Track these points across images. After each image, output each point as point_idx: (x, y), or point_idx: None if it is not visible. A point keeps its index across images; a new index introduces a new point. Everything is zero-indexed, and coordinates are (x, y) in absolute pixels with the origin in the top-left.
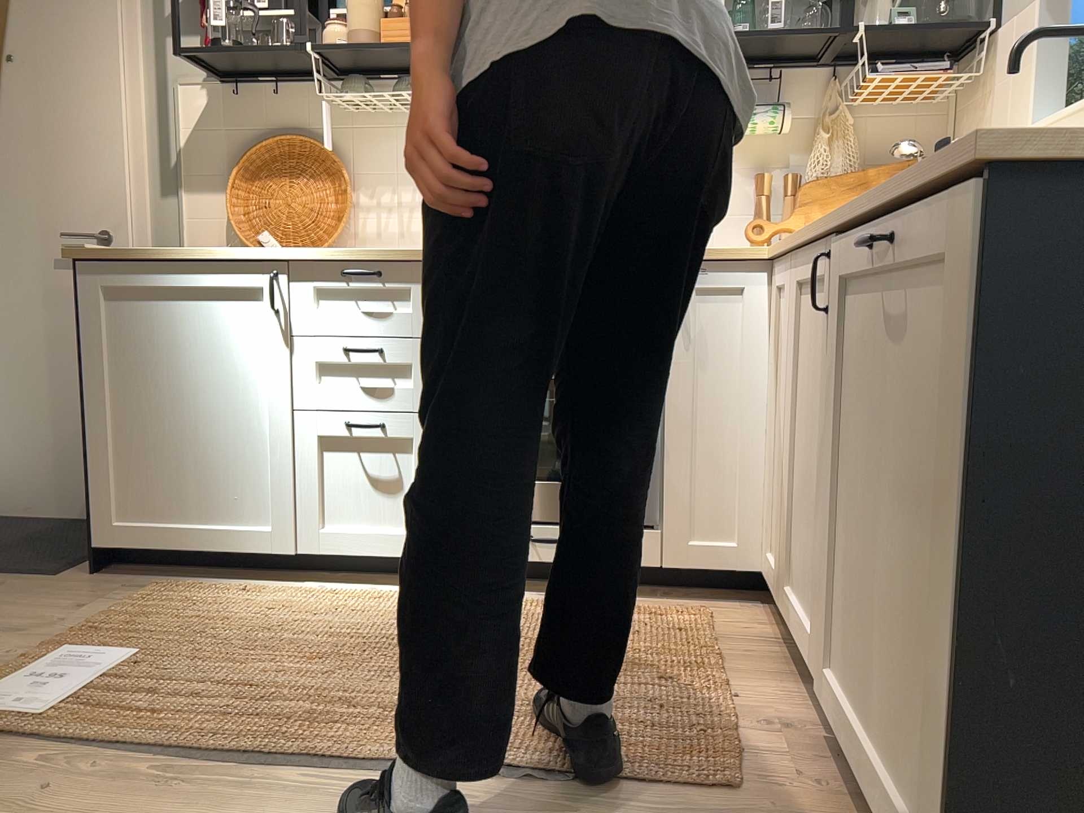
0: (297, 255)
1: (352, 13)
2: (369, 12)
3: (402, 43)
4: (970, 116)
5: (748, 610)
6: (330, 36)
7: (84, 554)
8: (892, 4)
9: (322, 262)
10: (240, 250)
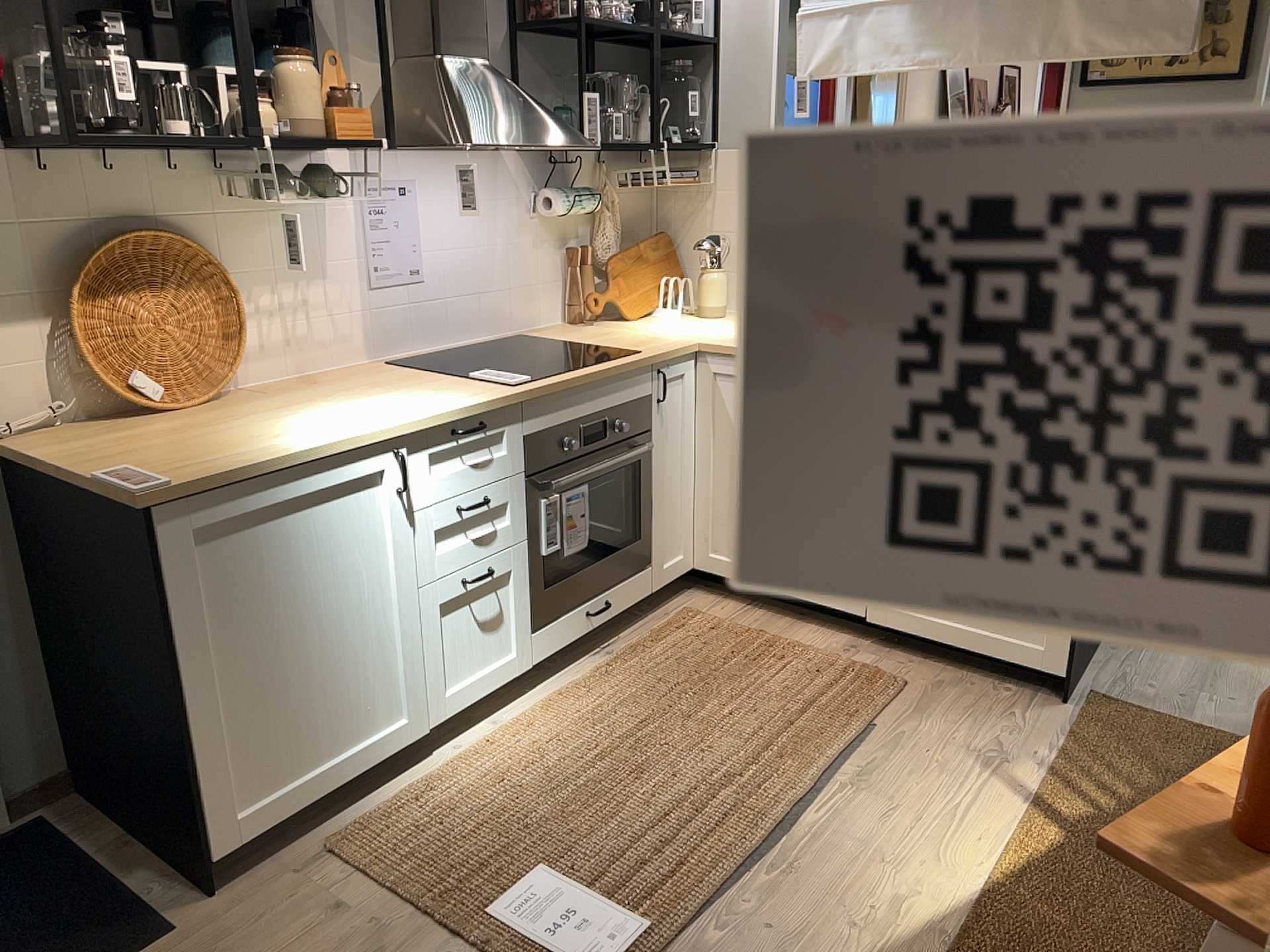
0: (418, 426)
1: (304, 97)
2: (321, 98)
3: (364, 140)
4: (689, 201)
5: (695, 598)
6: (266, 119)
7: (108, 899)
8: (641, 107)
9: (437, 426)
10: (363, 435)
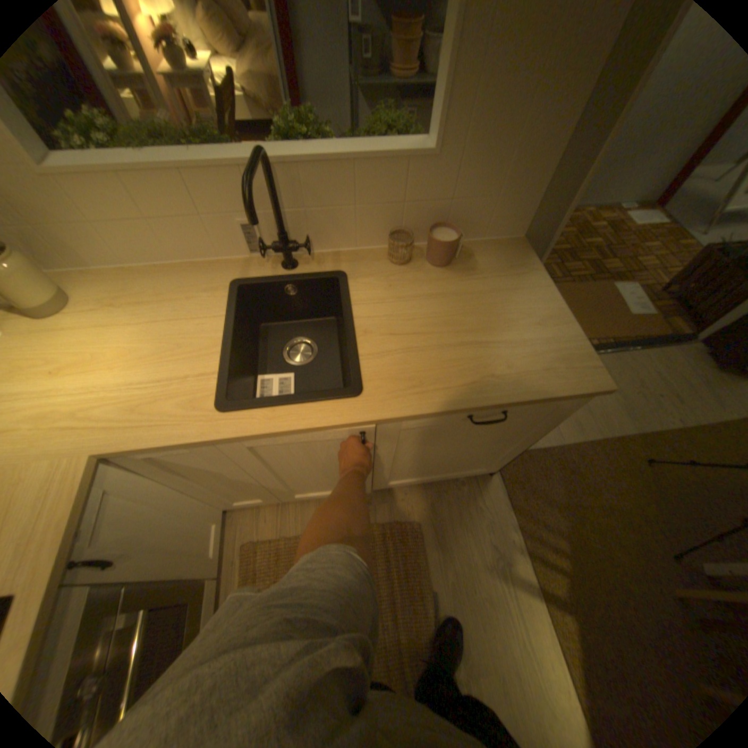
0: None
1: None
2: None
3: None
4: None
5: (233, 524)
6: None
7: None
8: None
9: None
10: None
